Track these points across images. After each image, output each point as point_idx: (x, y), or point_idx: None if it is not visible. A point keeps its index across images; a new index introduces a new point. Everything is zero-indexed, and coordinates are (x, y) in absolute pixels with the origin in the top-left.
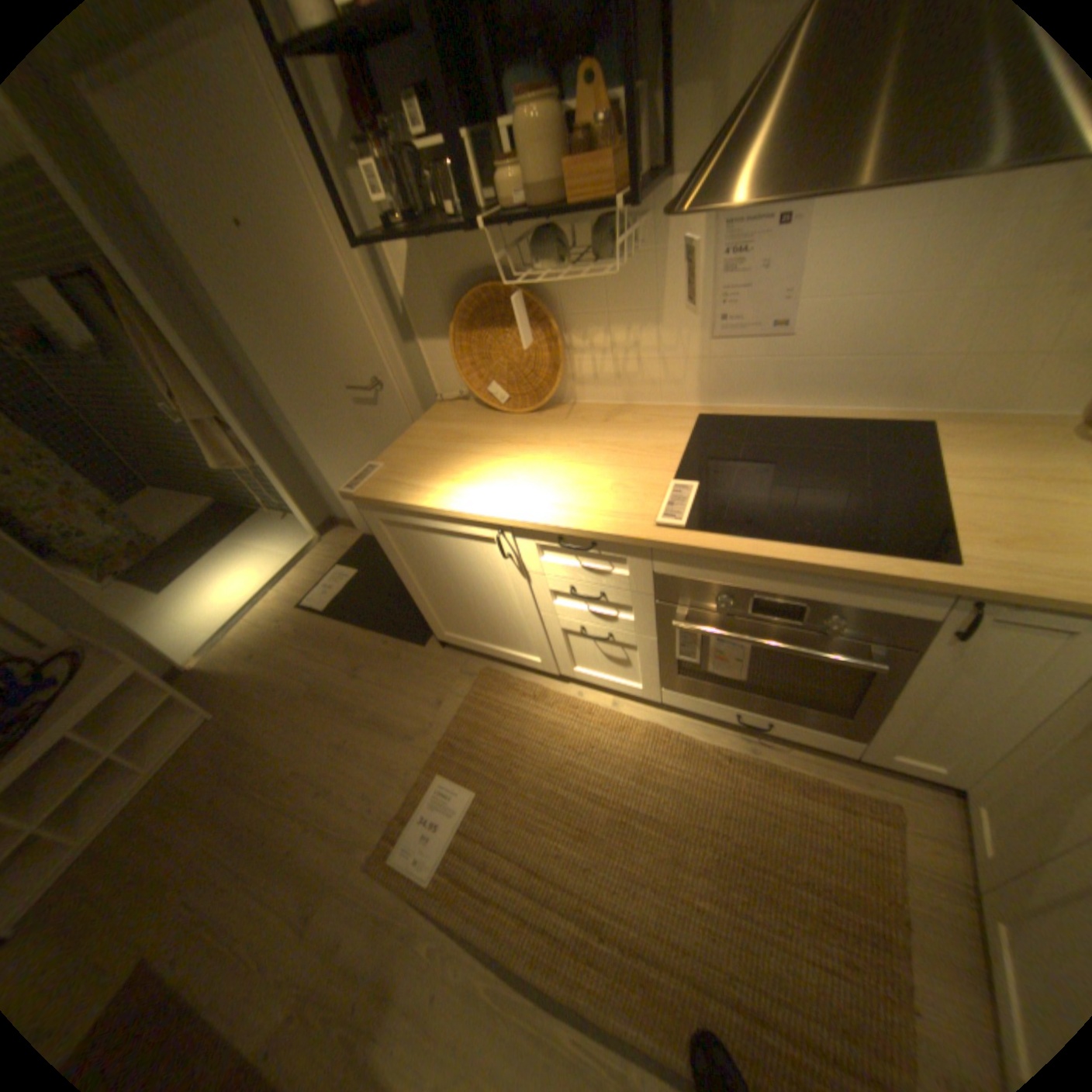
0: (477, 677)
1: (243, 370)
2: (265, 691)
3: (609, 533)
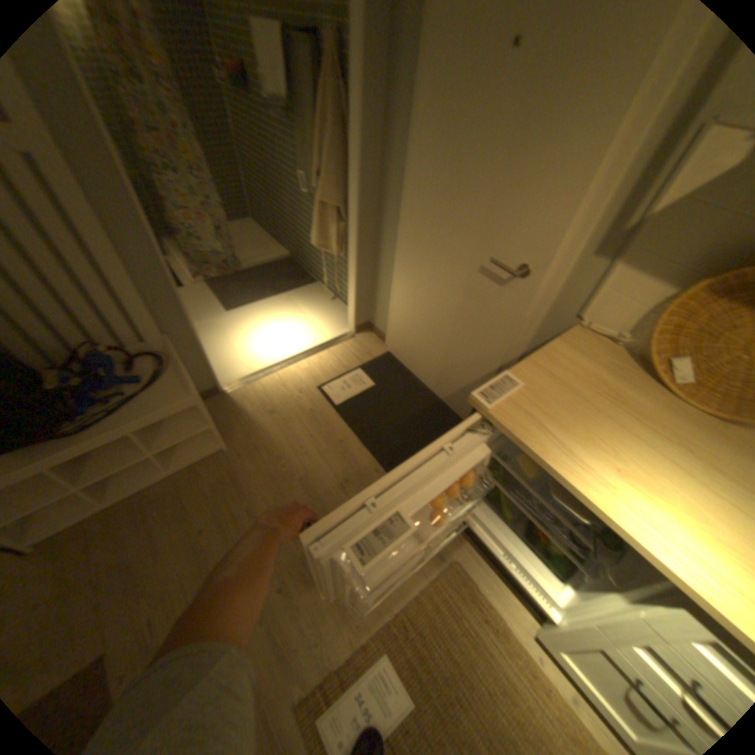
0: (449, 570)
1: (389, 183)
2: (273, 454)
3: None
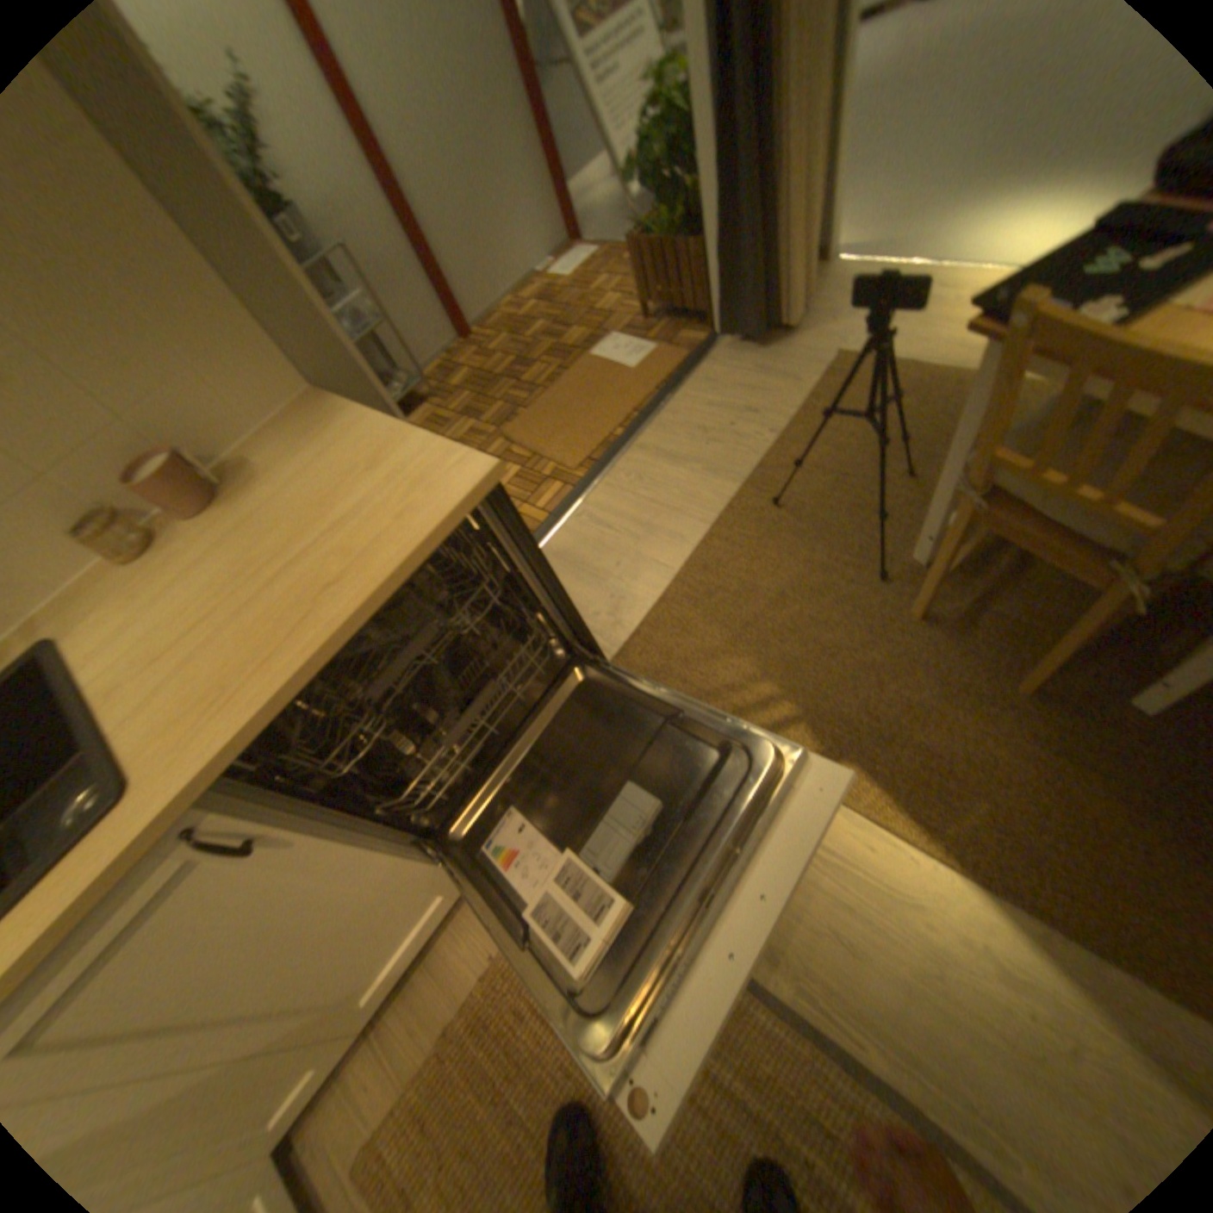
0: None
1: None
2: None
3: None
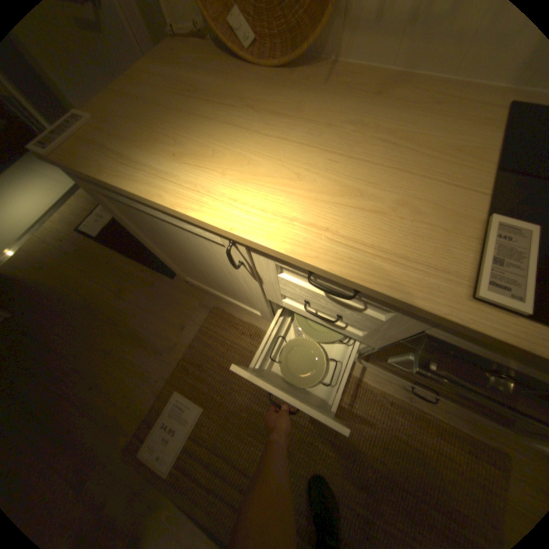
0: (211, 312)
1: None
2: (49, 300)
3: (399, 297)
